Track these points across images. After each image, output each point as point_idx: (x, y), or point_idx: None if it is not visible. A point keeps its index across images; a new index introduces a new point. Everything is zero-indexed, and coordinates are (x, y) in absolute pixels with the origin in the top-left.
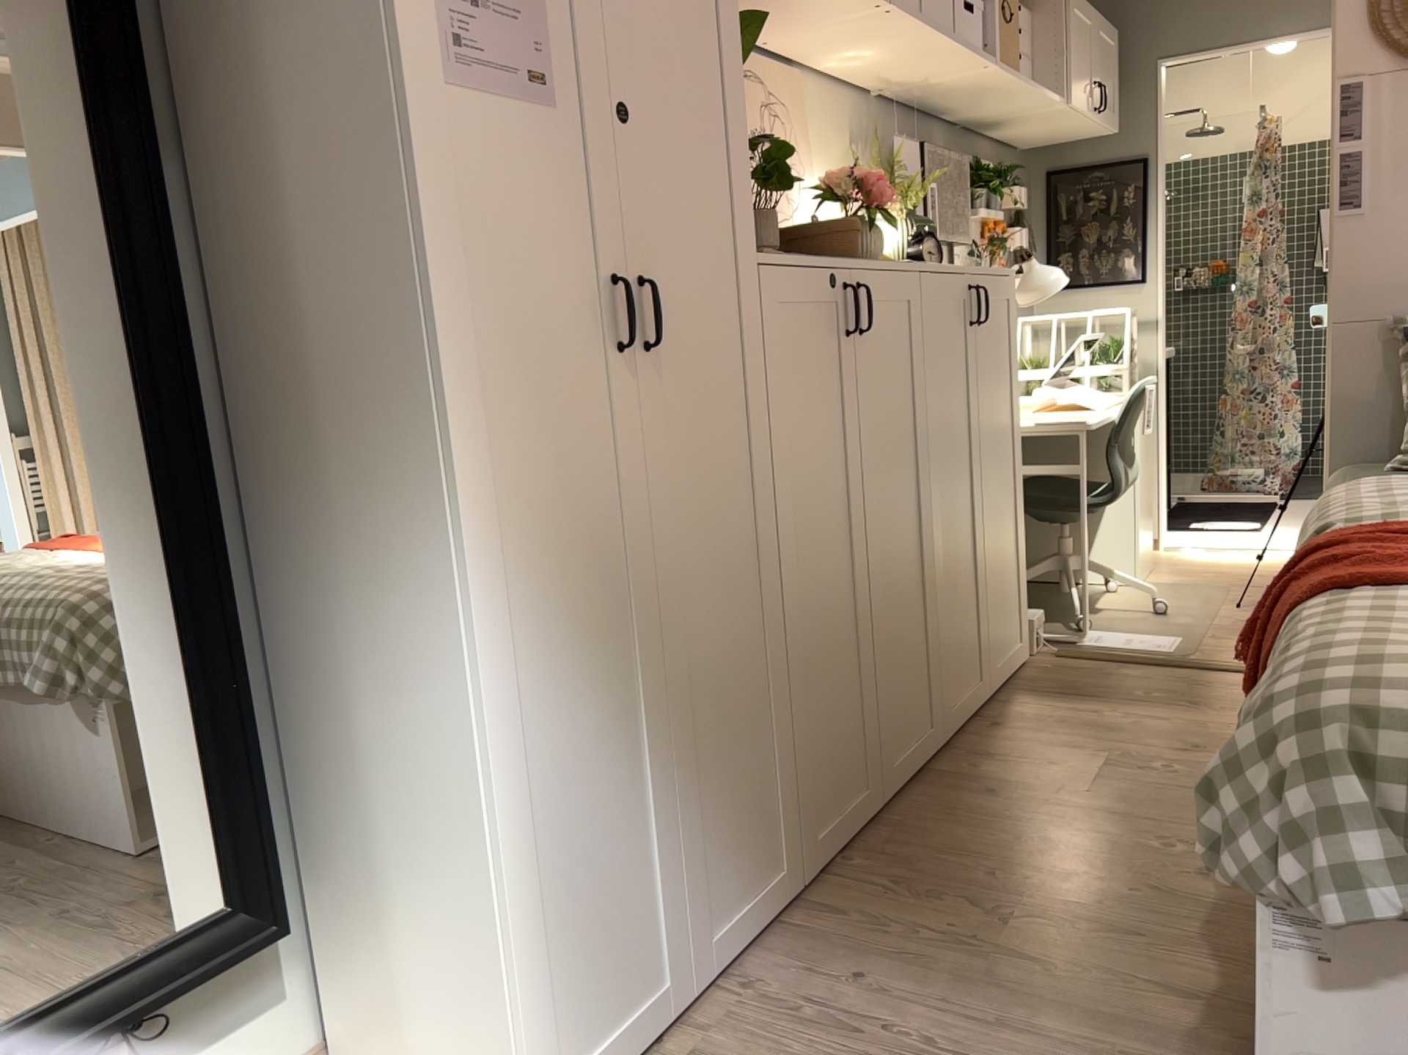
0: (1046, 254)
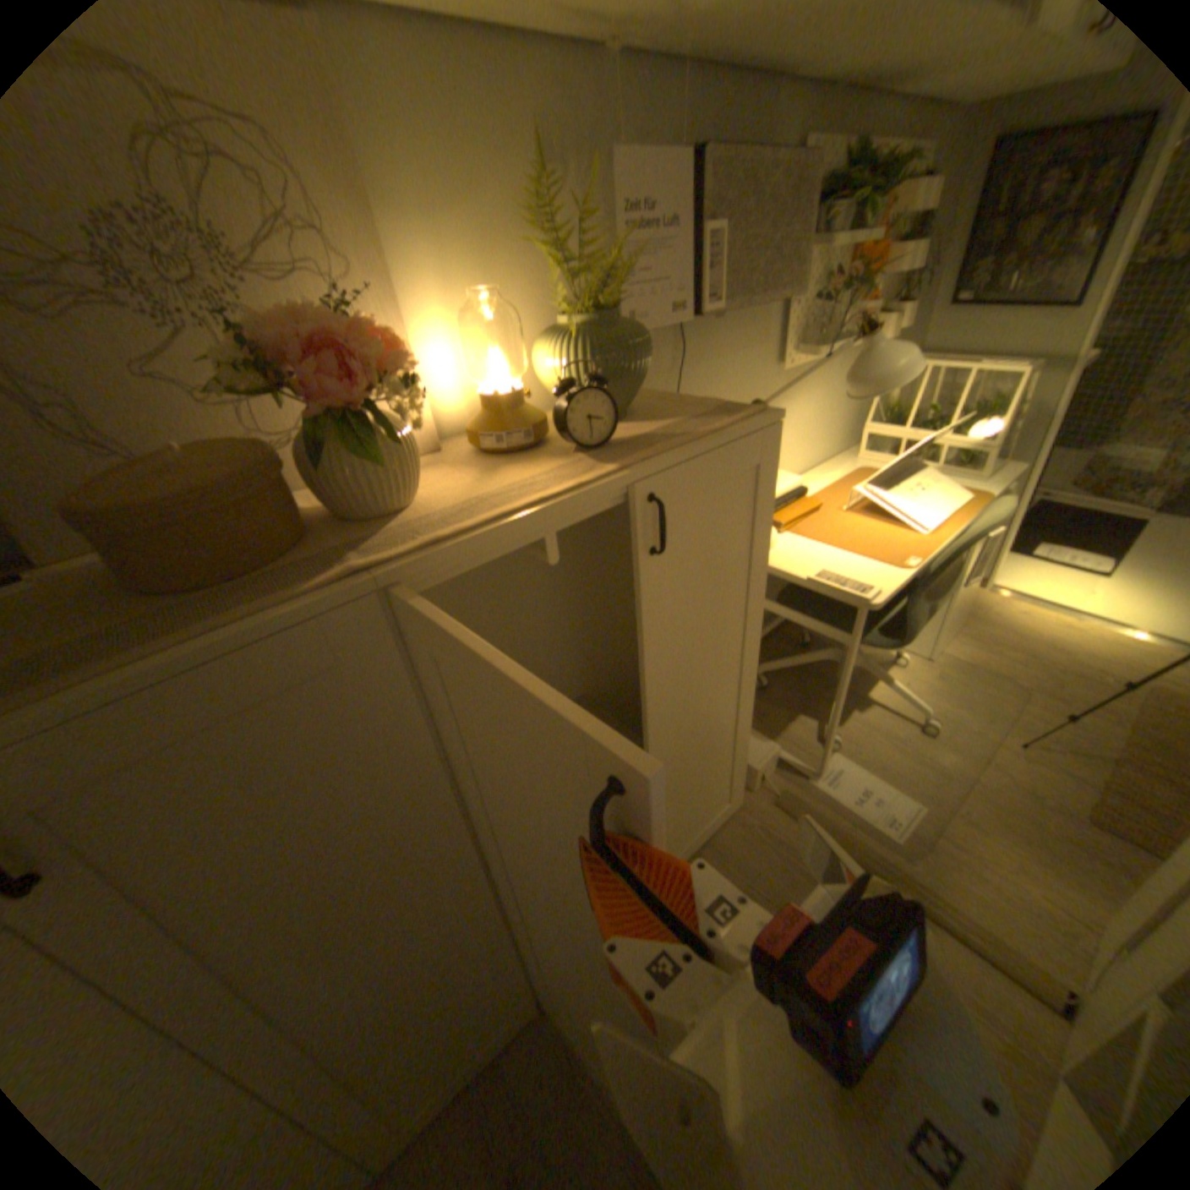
0: (968, 260)
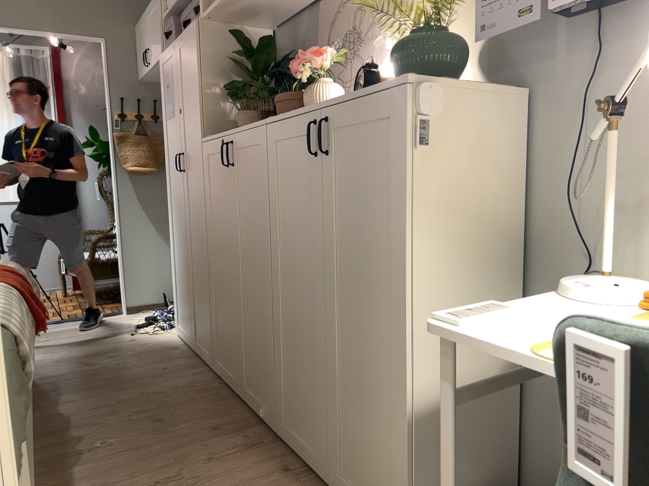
0: None
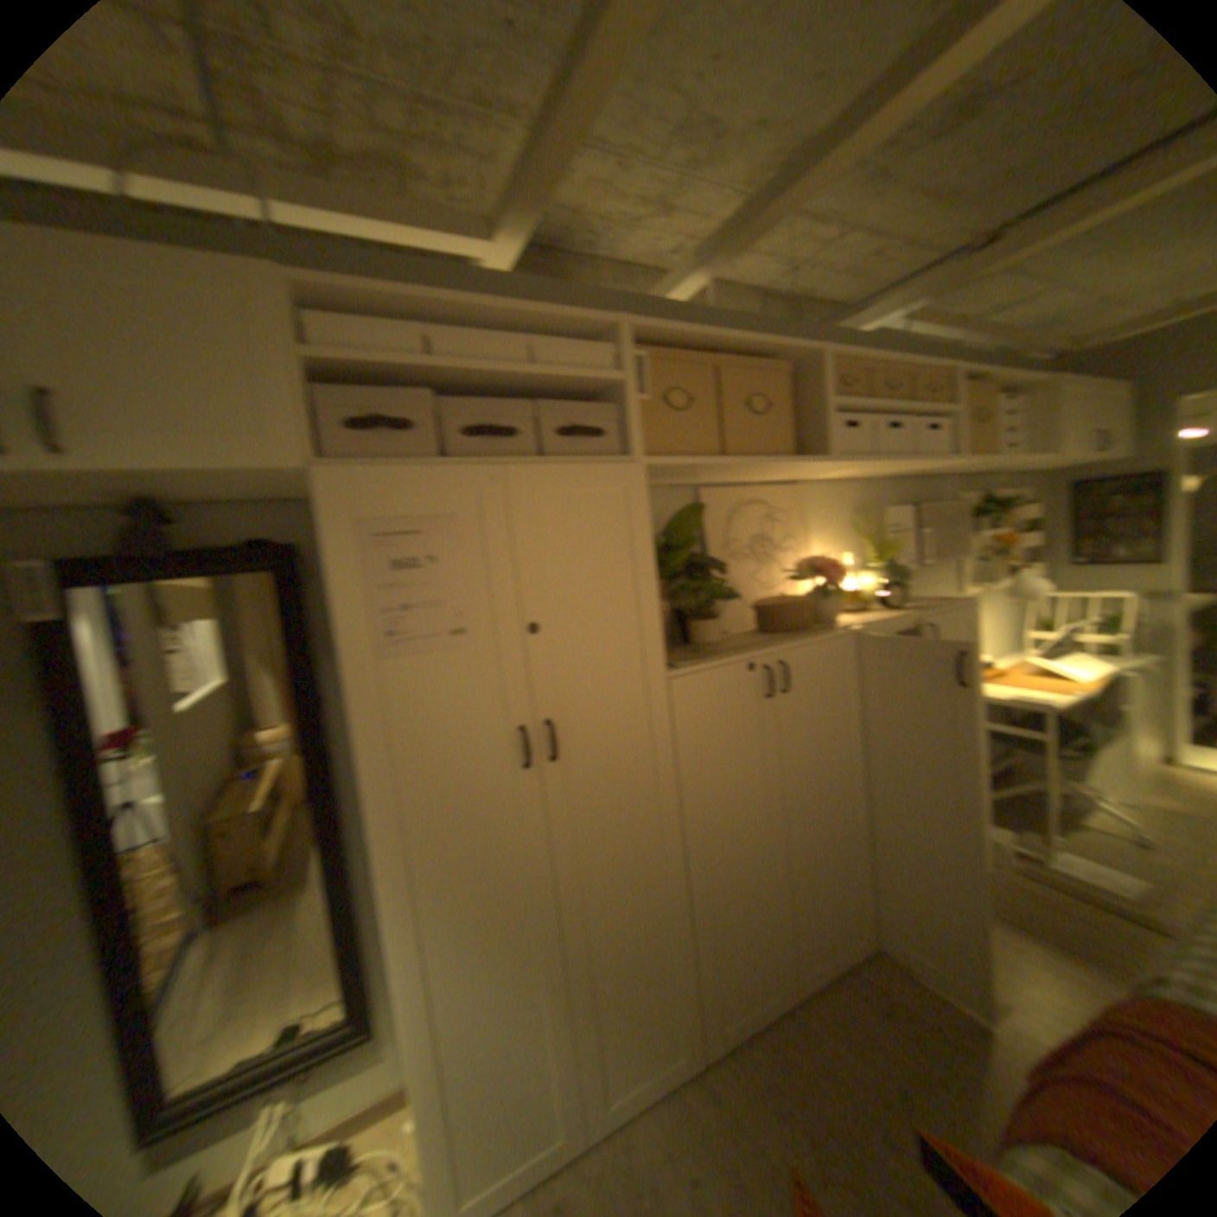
0: (1074, 542)
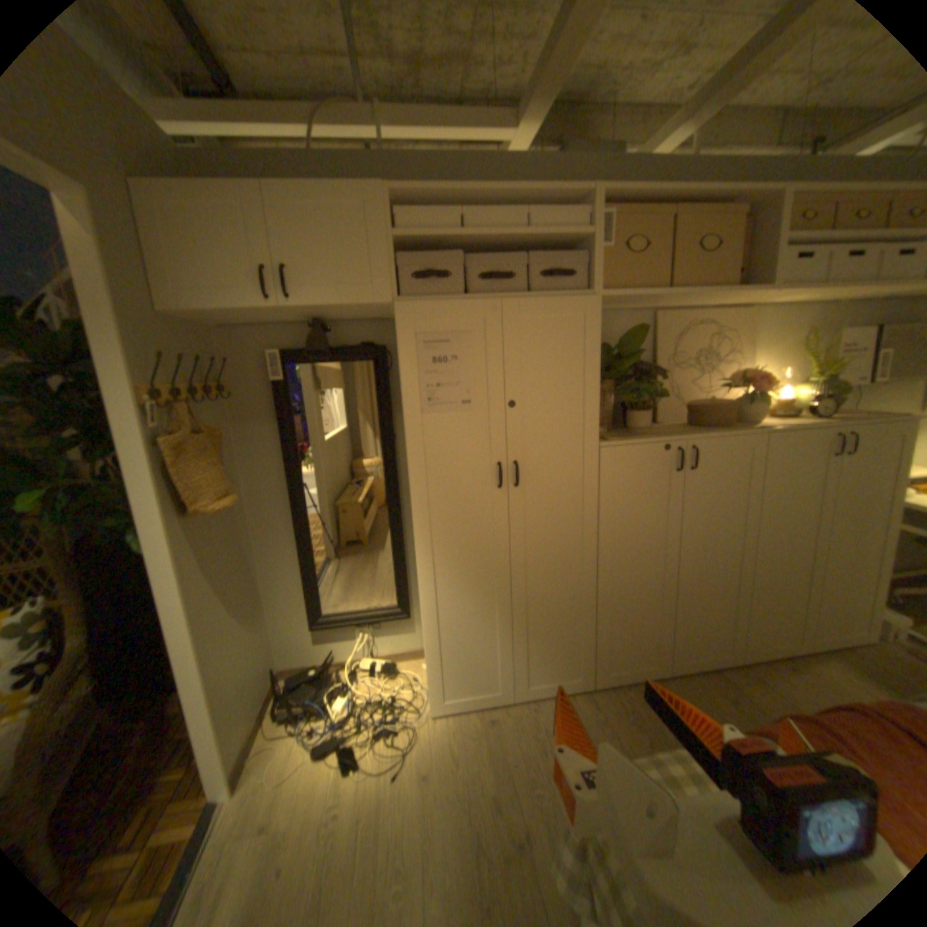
0: None
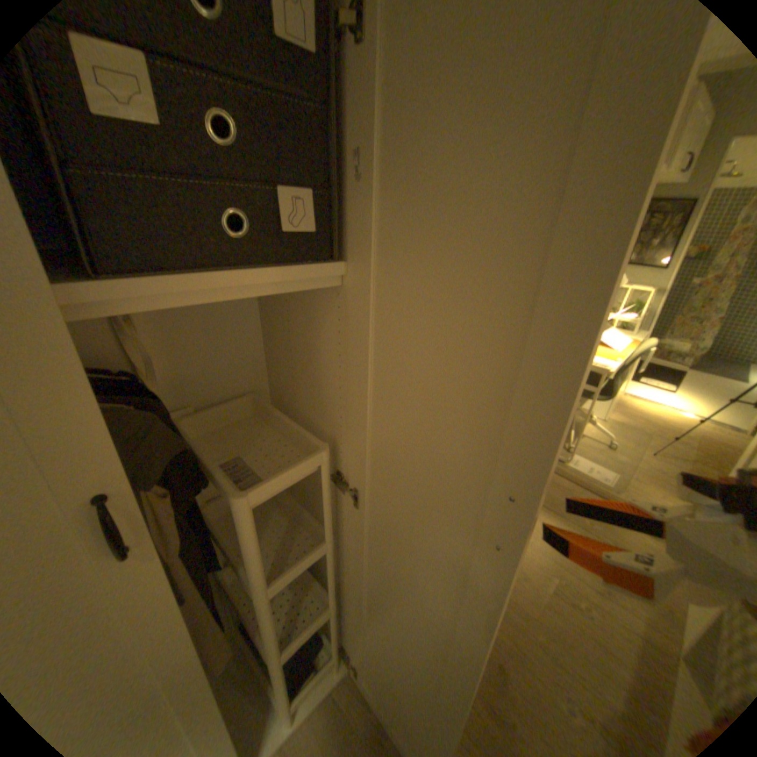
0: None
